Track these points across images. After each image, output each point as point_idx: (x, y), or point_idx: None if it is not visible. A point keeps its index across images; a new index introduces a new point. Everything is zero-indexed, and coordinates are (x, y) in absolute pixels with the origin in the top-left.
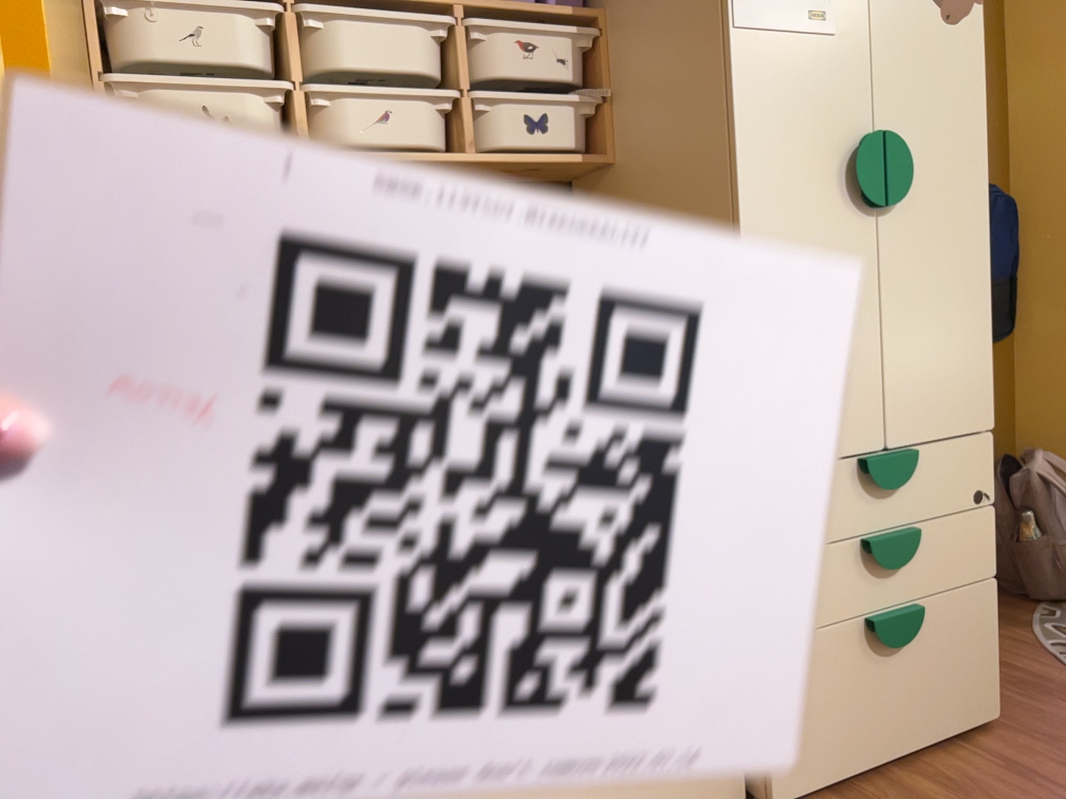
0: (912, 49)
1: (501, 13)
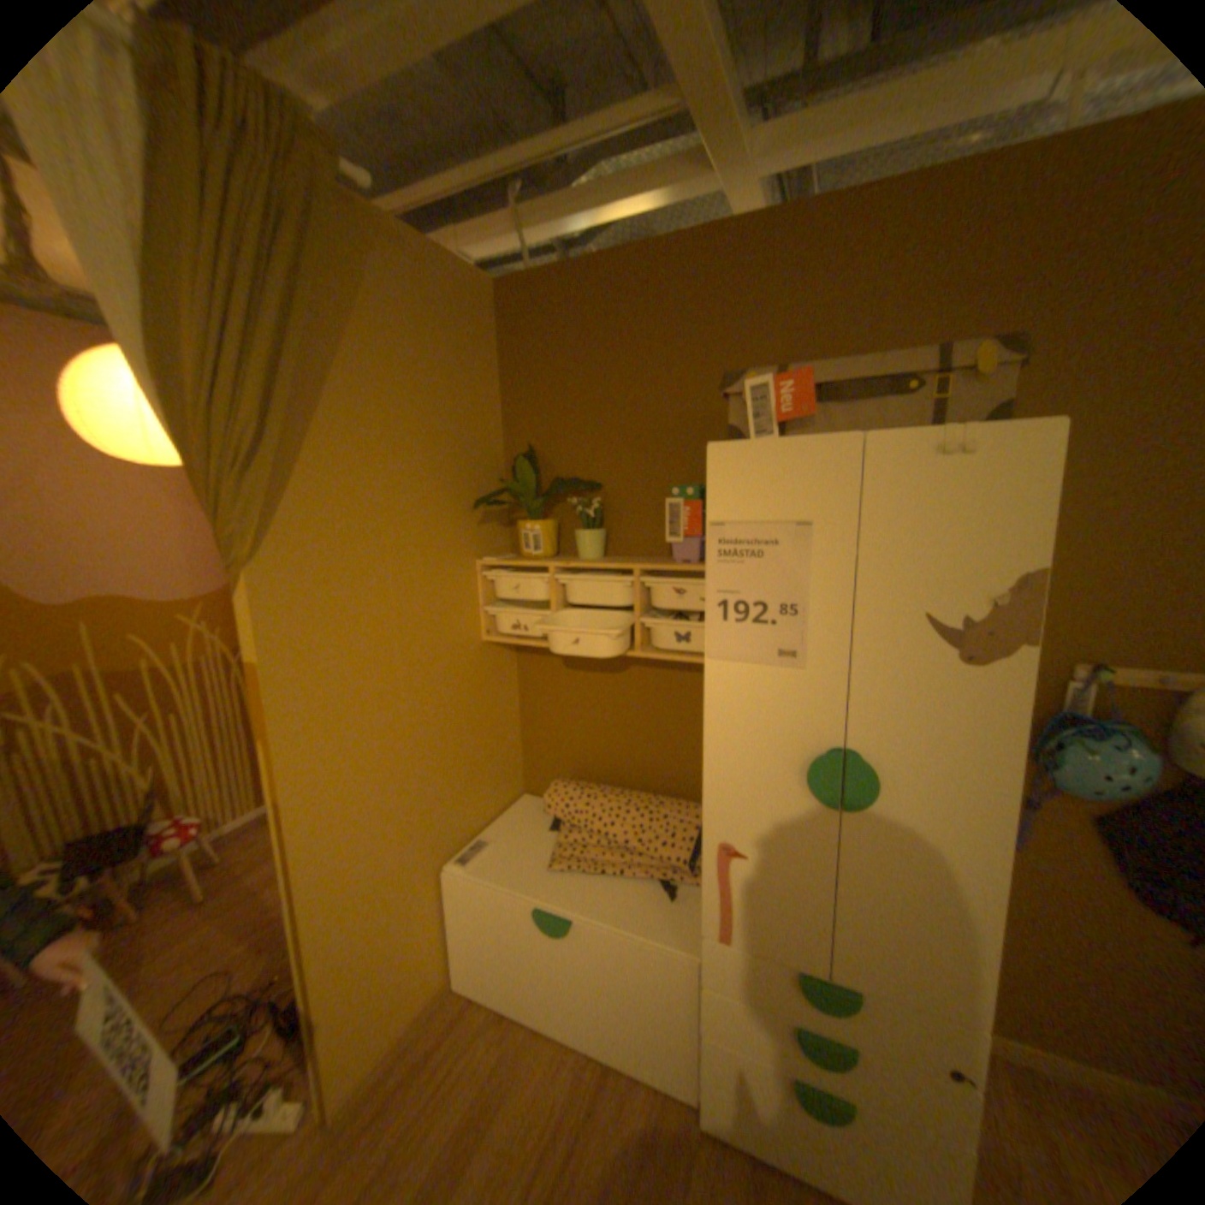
0: (908, 685)
1: (658, 574)
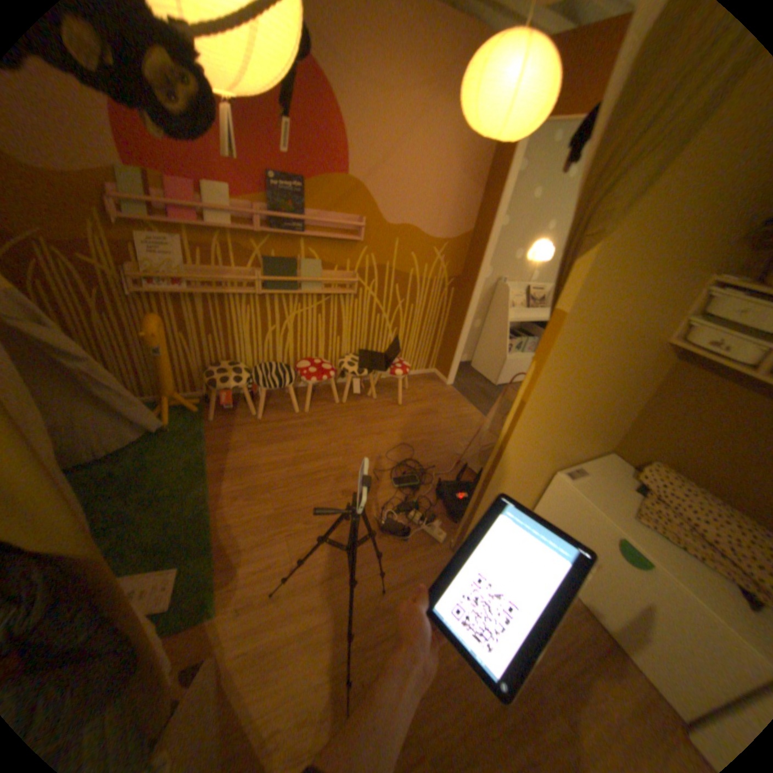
0: None
1: None
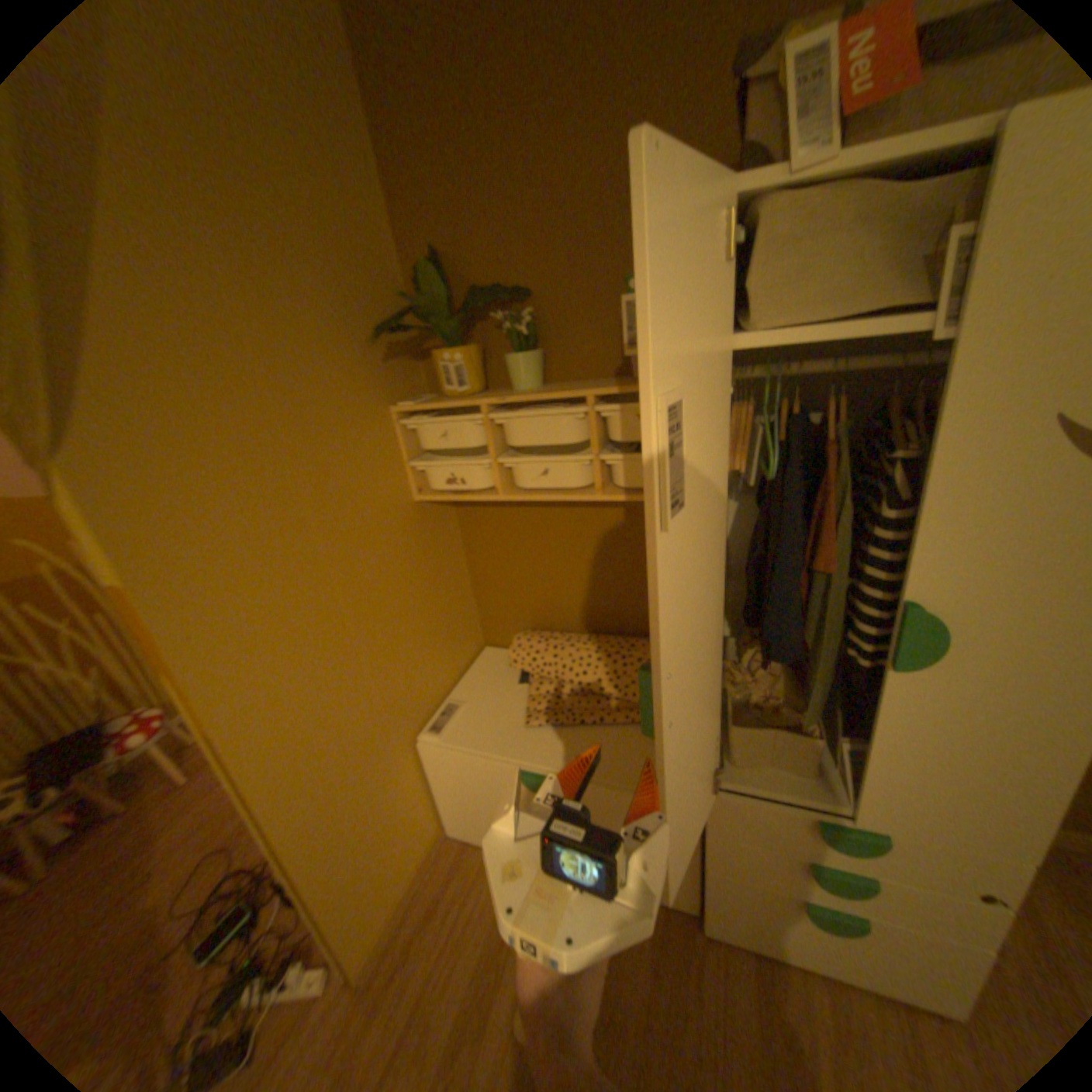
0: (1008, 516)
1: (619, 399)
